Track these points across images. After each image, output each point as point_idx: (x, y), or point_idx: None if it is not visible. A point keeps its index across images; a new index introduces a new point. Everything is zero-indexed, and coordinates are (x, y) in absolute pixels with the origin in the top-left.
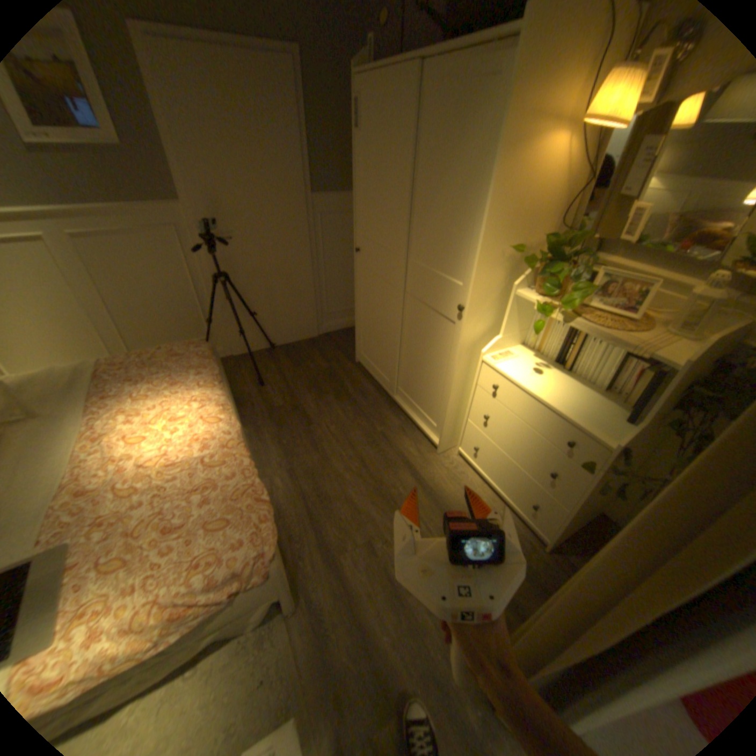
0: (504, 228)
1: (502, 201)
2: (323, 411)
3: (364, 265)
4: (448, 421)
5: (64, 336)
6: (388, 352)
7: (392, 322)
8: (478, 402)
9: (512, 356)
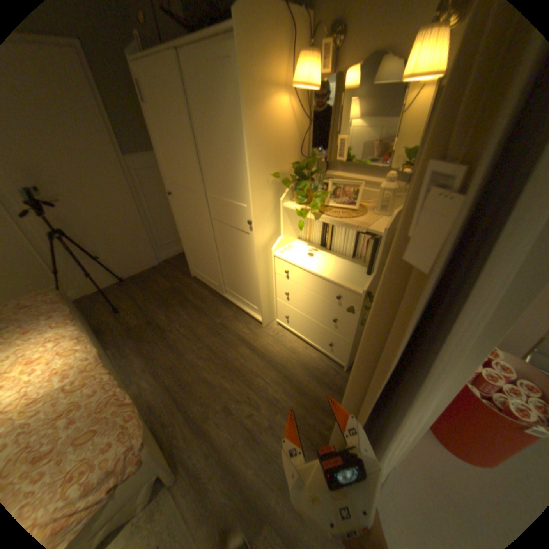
0: (263, 164)
1: (256, 146)
2: (173, 320)
3: (178, 204)
4: (264, 303)
5: None
6: (213, 265)
7: (209, 243)
8: (280, 285)
9: (293, 248)
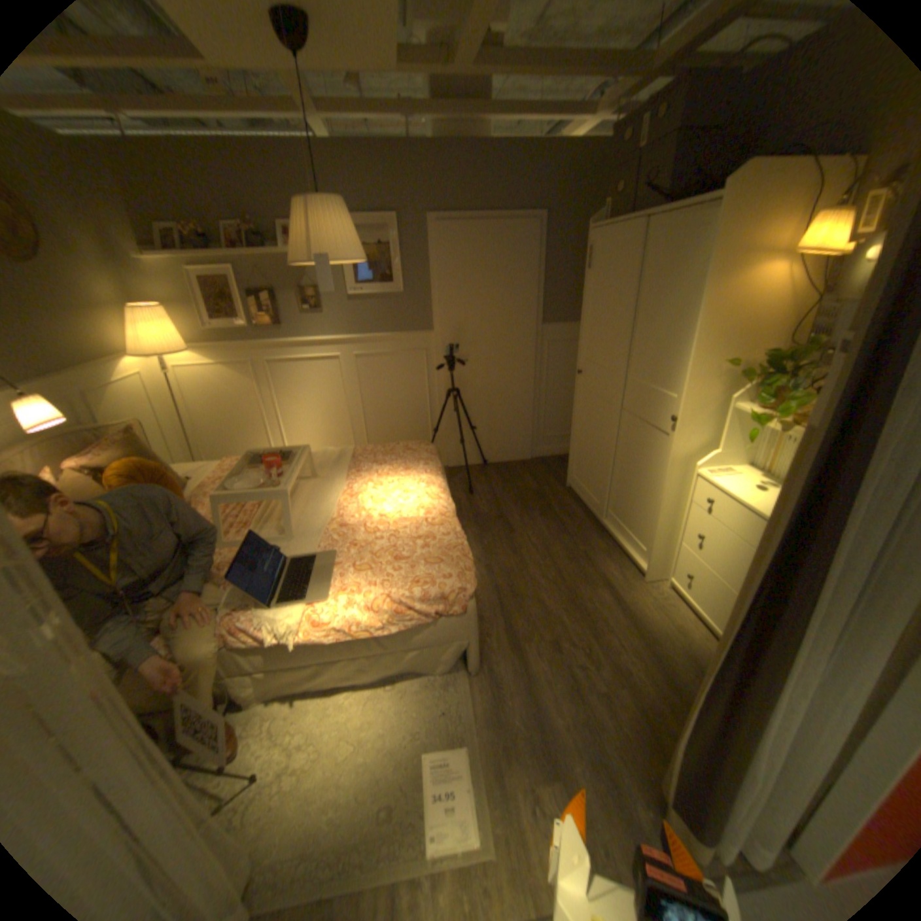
0: (719, 345)
1: (714, 321)
2: (526, 524)
3: (584, 386)
4: (659, 543)
5: (330, 432)
6: (601, 472)
7: (607, 440)
8: (693, 522)
9: (734, 473)
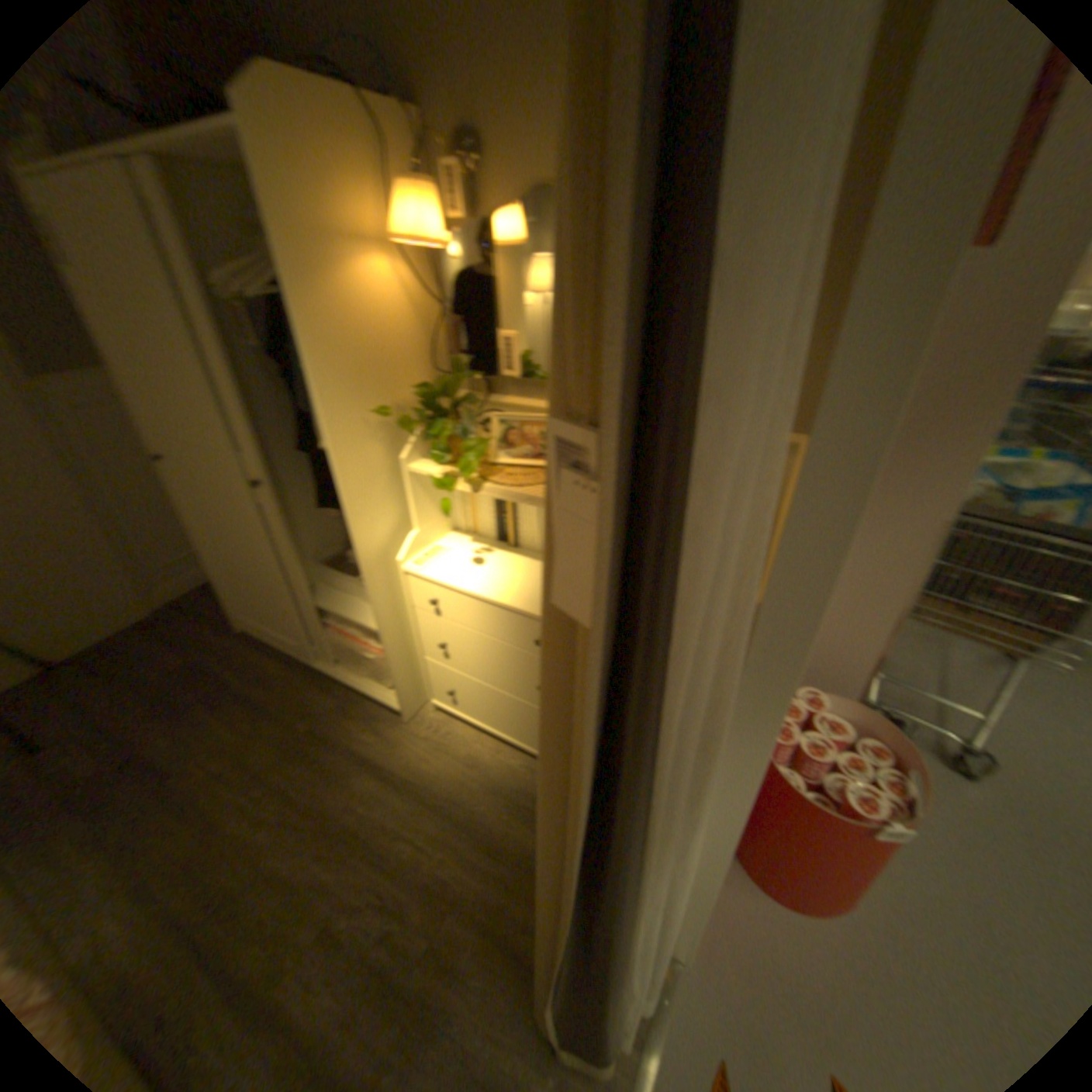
0: (347, 390)
1: (322, 355)
2: (183, 747)
3: (173, 480)
4: (396, 672)
5: None
6: (273, 603)
7: (257, 557)
8: (423, 630)
9: (440, 551)
